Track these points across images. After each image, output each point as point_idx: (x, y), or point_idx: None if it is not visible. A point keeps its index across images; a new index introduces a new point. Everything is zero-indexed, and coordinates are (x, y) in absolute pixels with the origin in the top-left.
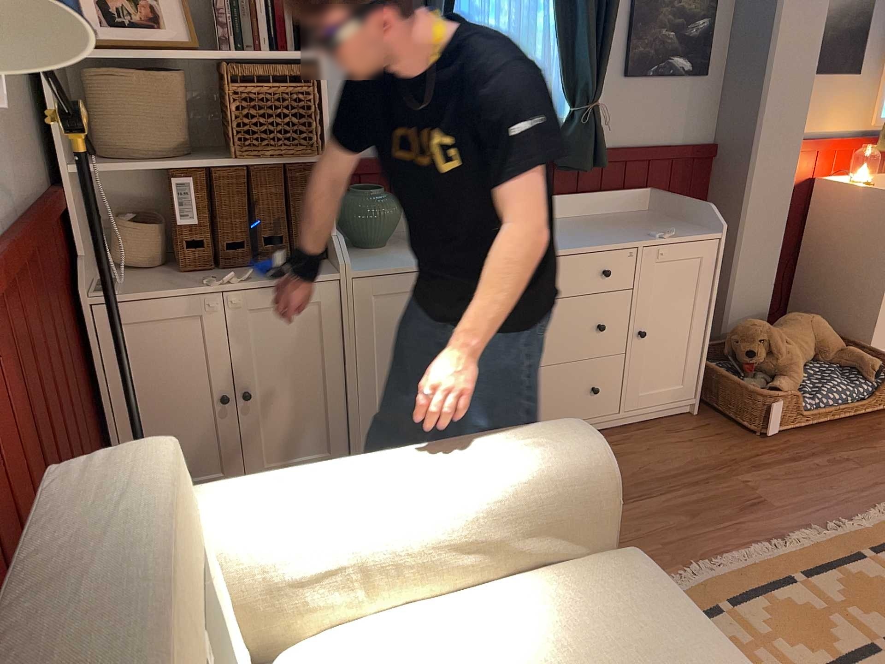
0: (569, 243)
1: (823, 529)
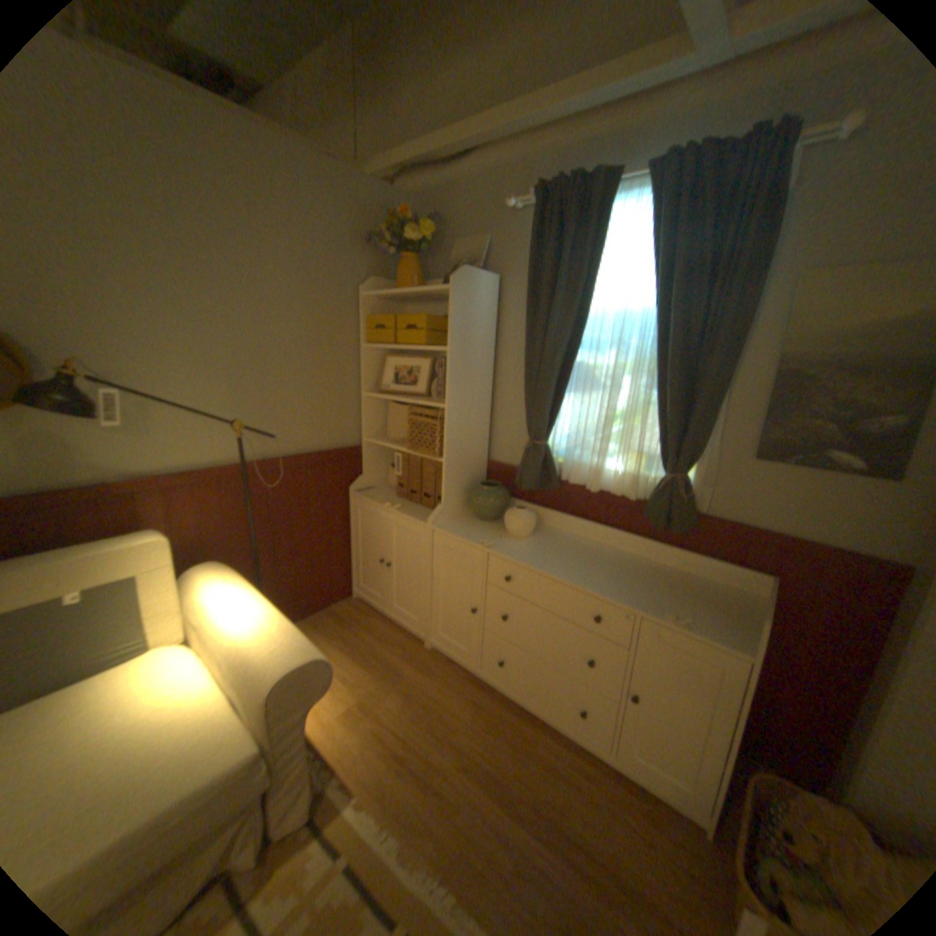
0: (583, 579)
1: None
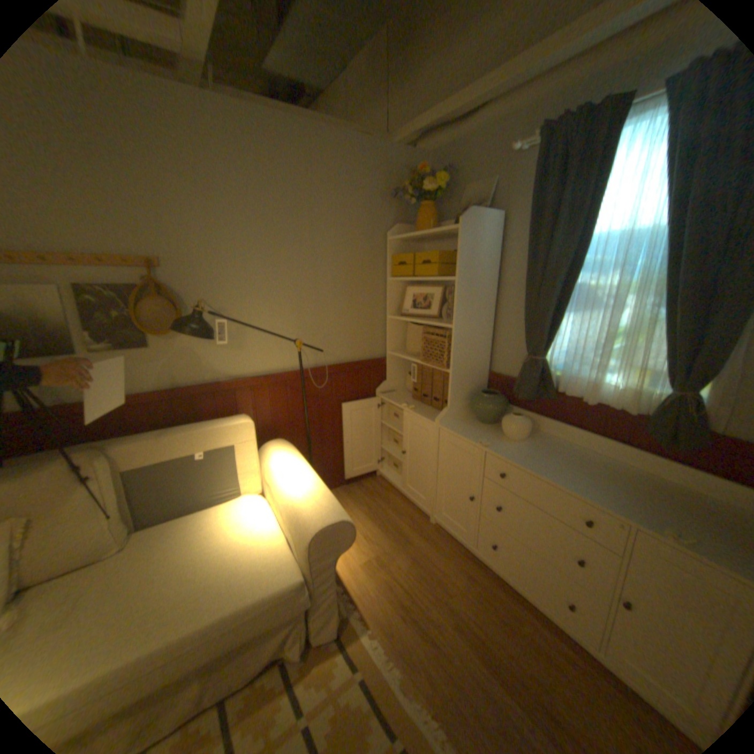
0: (577, 484)
1: None
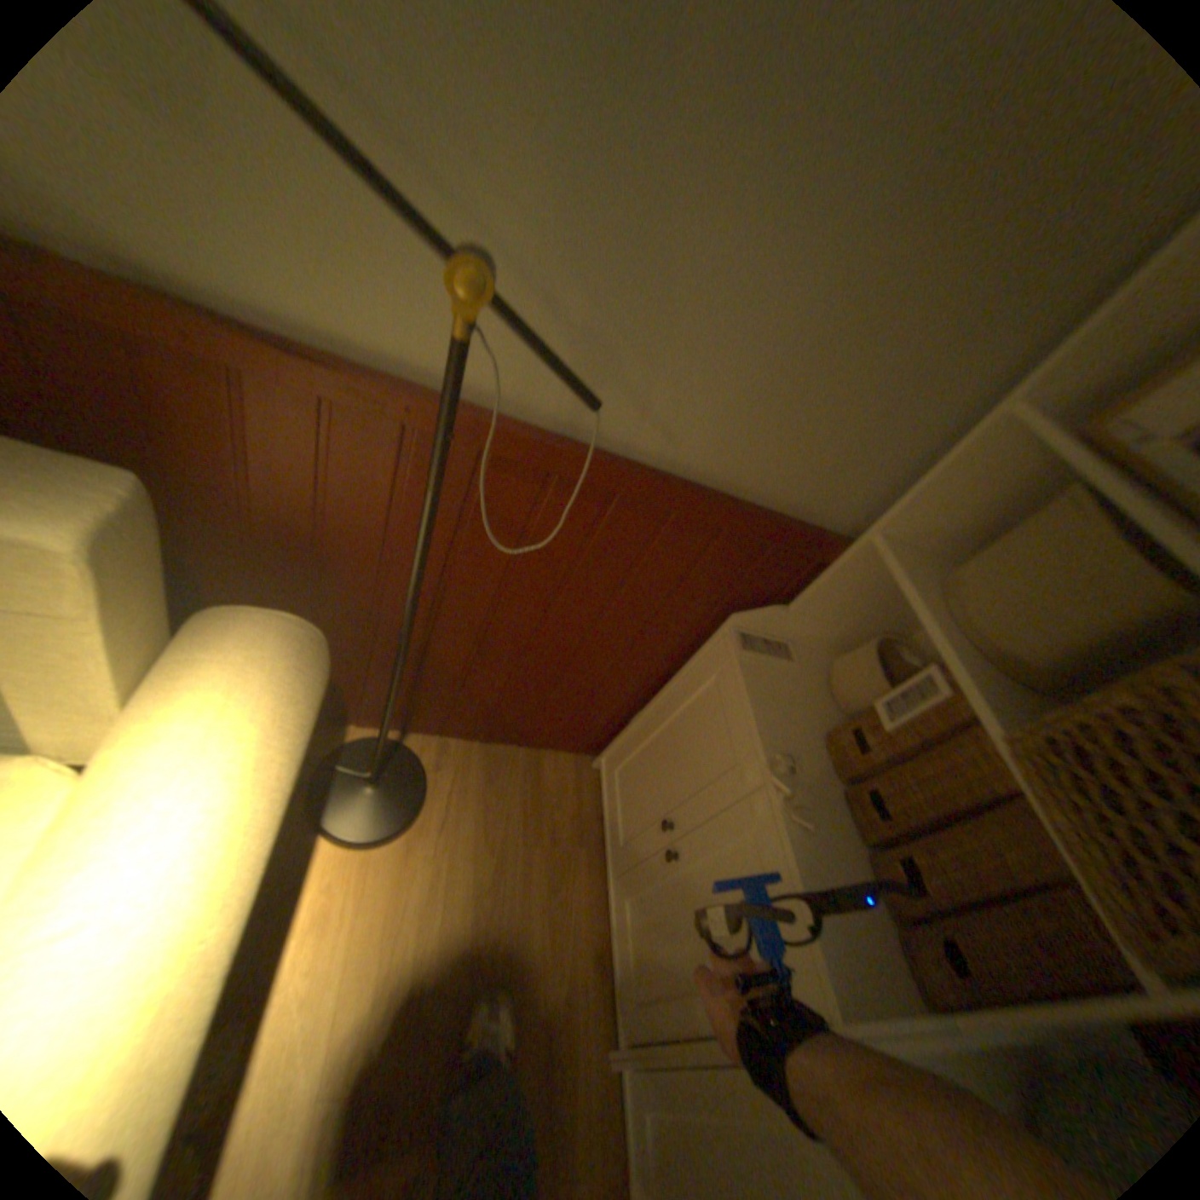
0: None
1: None
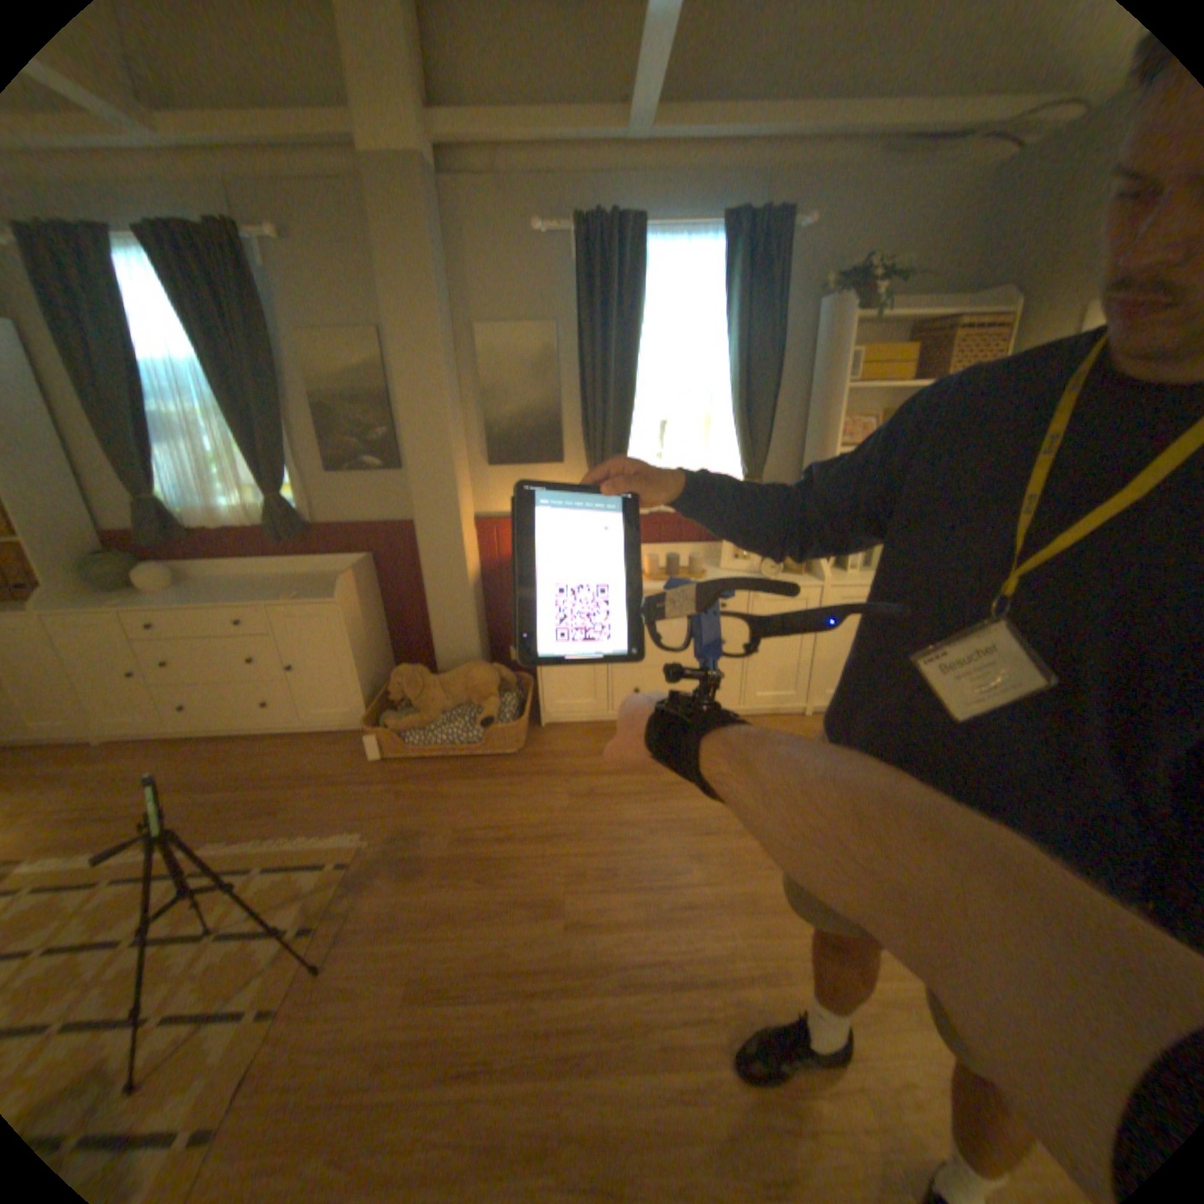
0: (217, 599)
1: (270, 844)
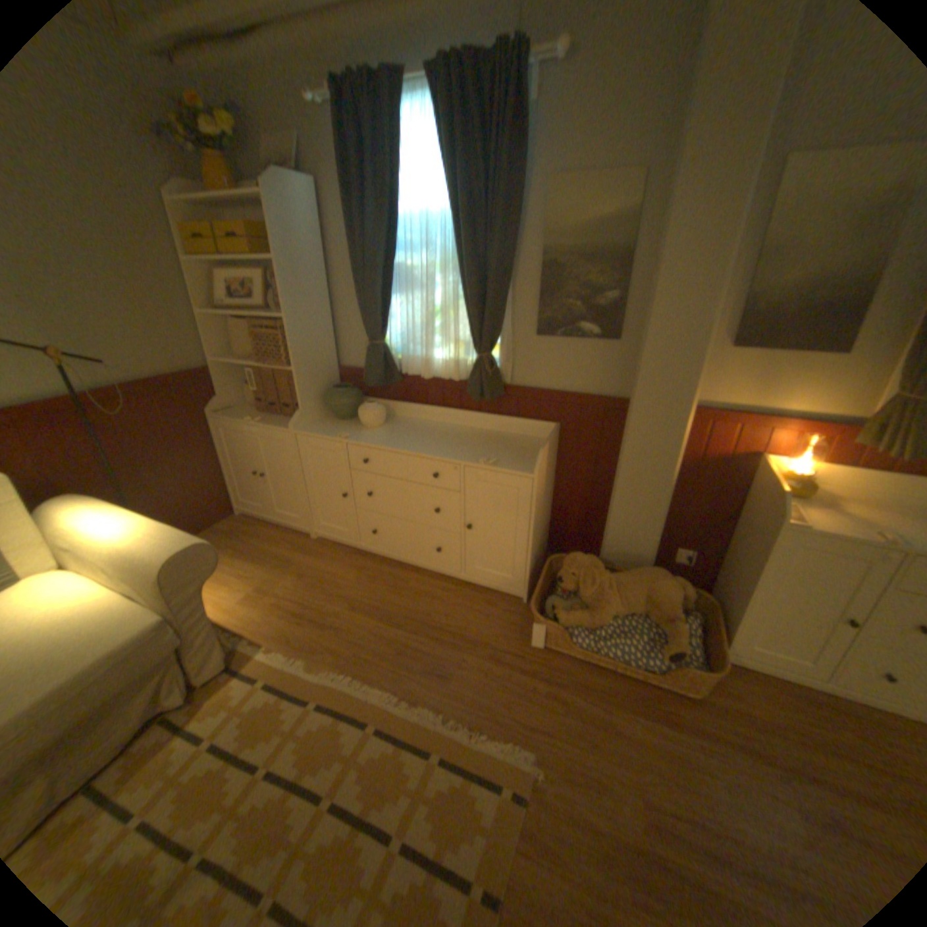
0: (423, 448)
1: (444, 723)
